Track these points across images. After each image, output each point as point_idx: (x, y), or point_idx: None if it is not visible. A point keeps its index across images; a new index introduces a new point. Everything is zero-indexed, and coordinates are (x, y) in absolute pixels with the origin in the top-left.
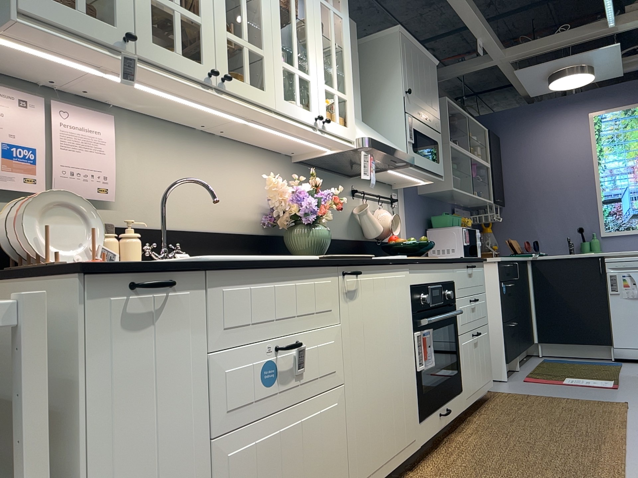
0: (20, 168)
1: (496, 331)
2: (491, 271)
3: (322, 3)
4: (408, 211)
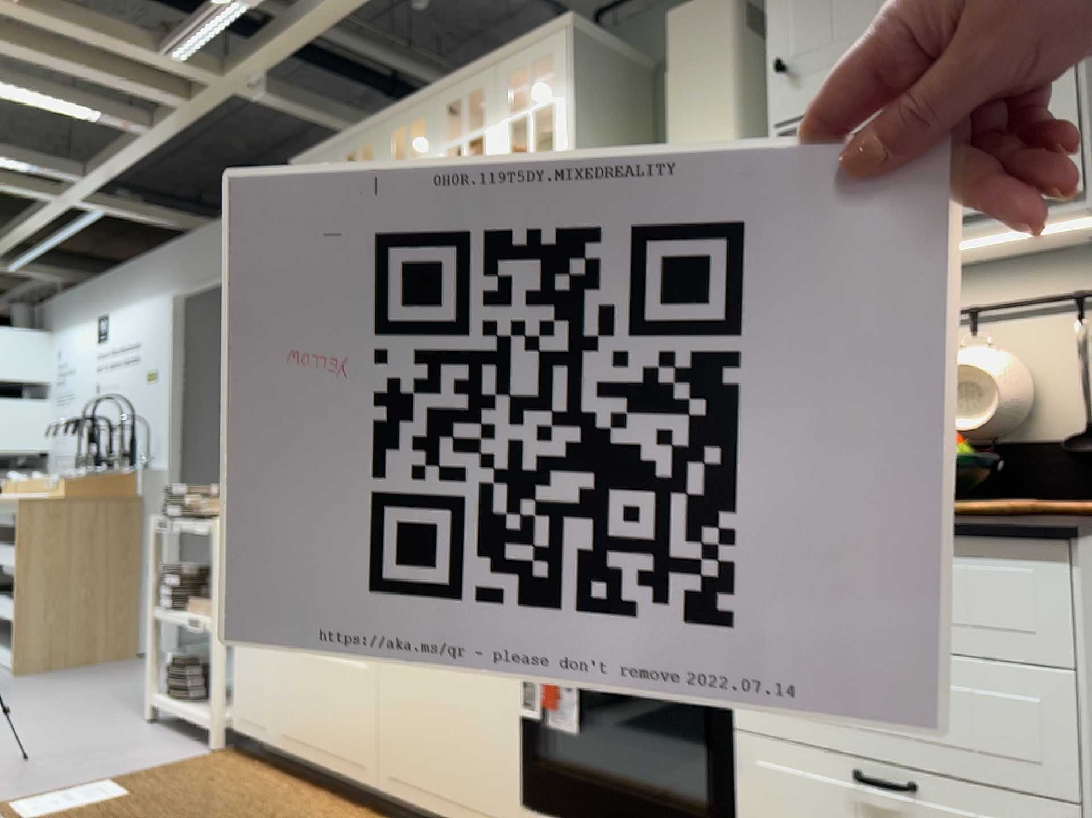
0: None
1: None
2: None
3: (510, 122)
4: None
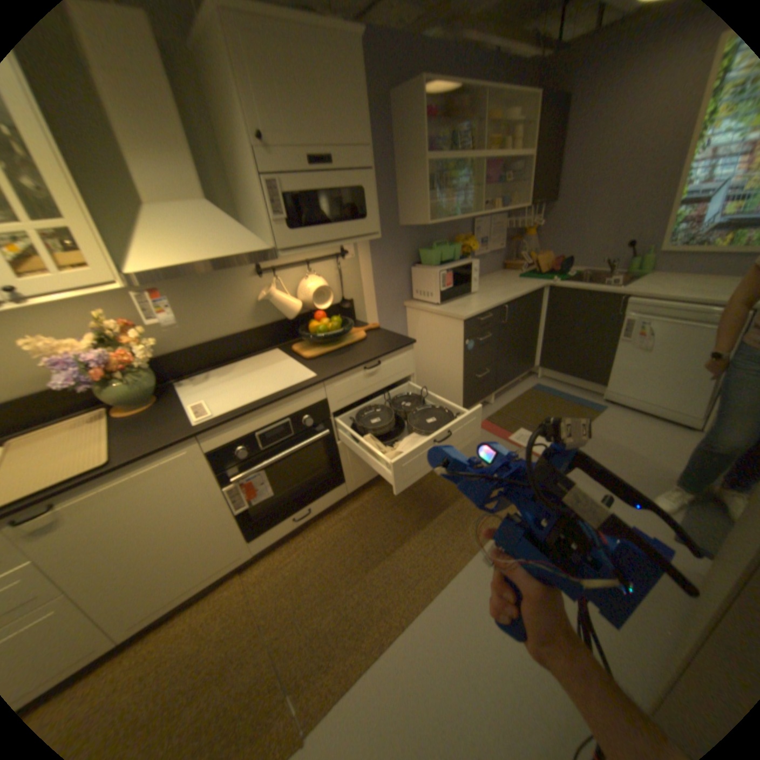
0: None
1: (457, 385)
2: (457, 328)
3: None
4: (375, 257)
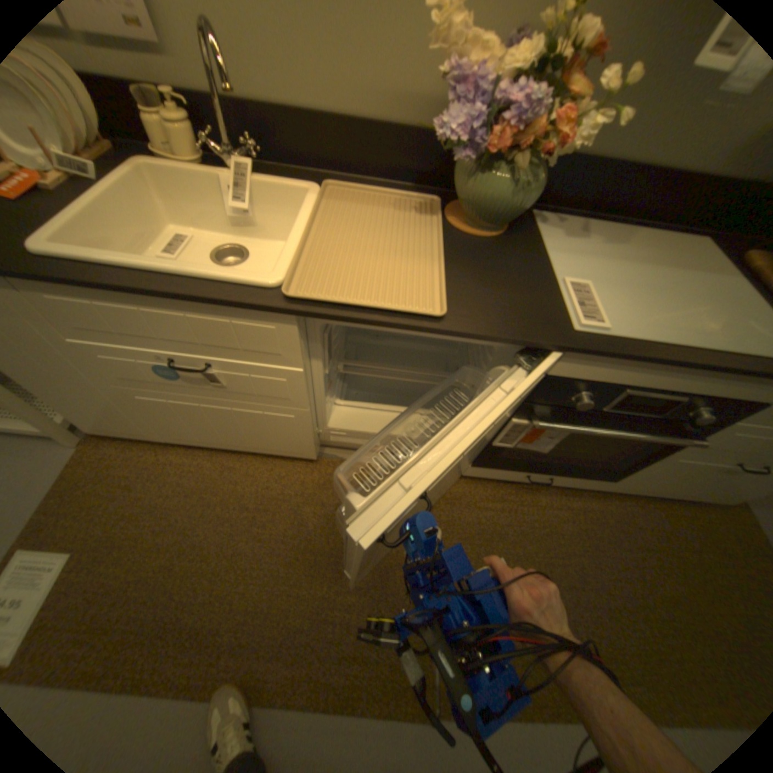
0: None
1: None
2: None
3: None
4: None
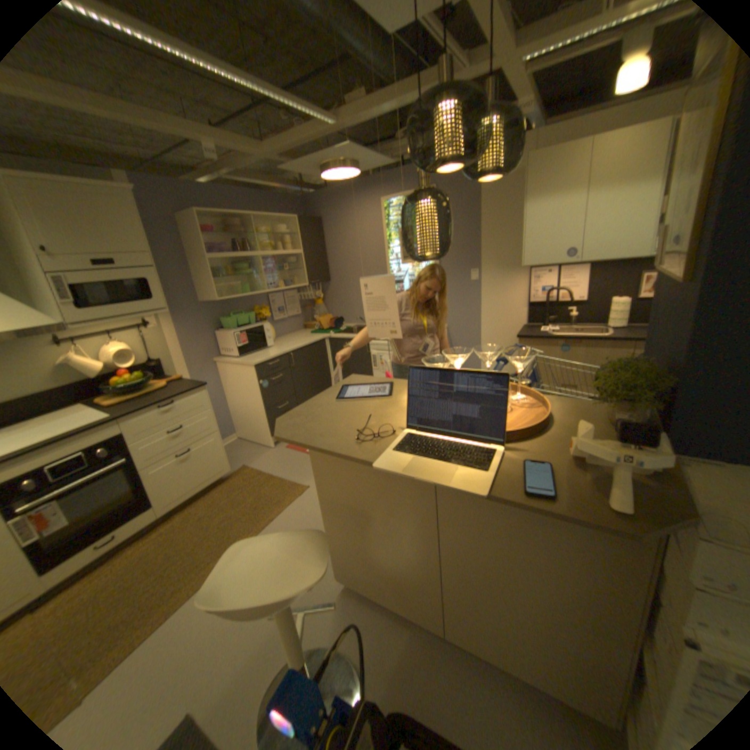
0: None
1: (262, 417)
2: (251, 373)
3: None
4: (178, 325)
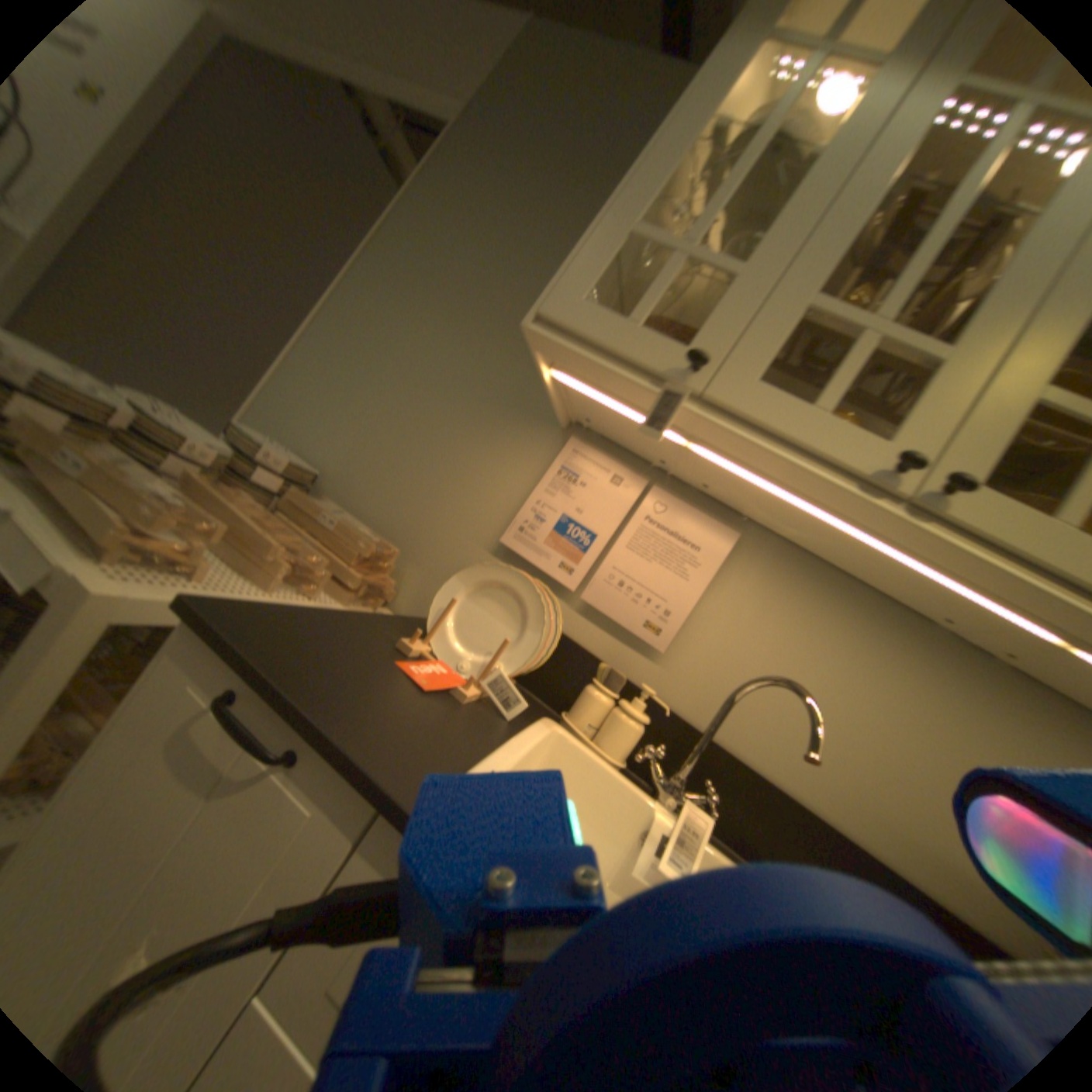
0: (568, 551)
1: None
2: None
3: None
4: None
